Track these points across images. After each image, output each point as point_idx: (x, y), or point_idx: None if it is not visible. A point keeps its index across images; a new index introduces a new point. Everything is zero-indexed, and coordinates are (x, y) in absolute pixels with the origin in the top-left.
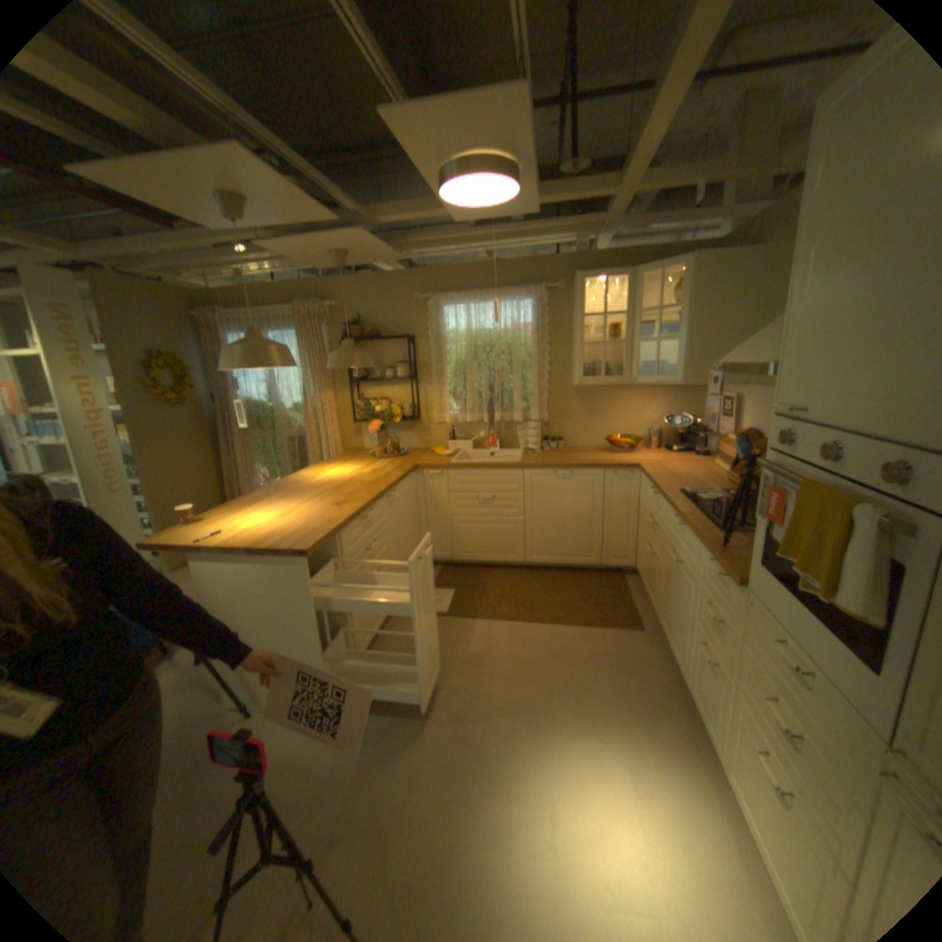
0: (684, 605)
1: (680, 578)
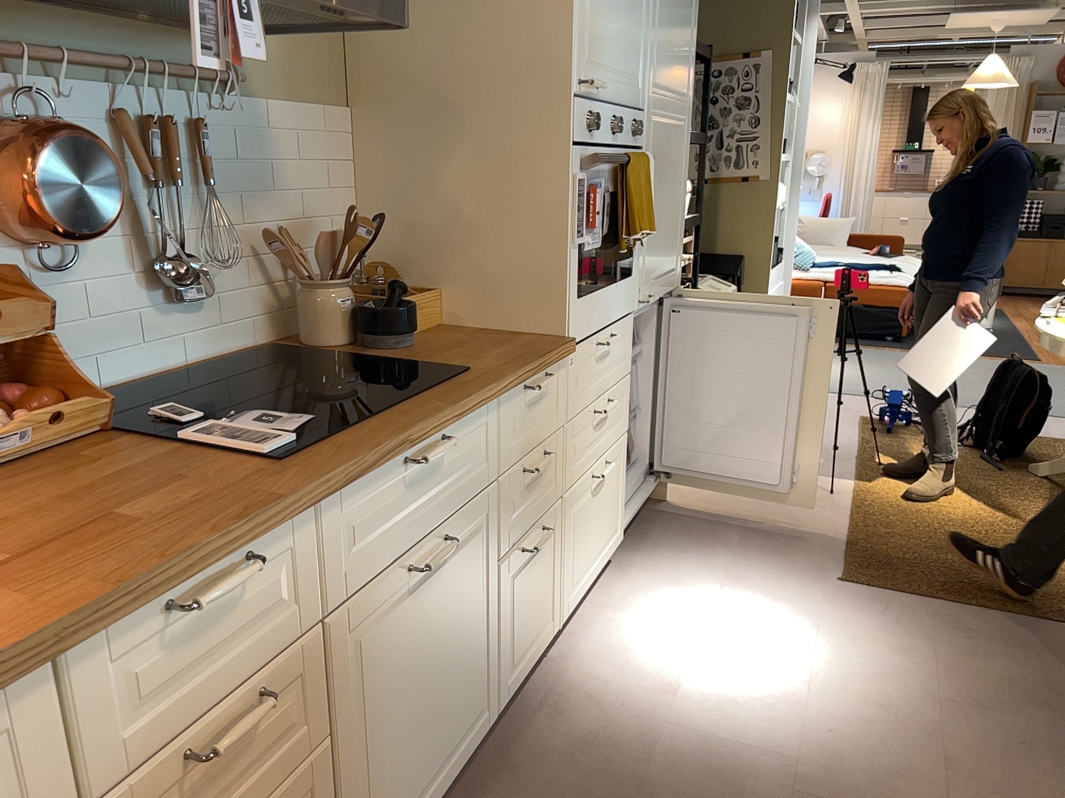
0: (464, 607)
1: (441, 584)
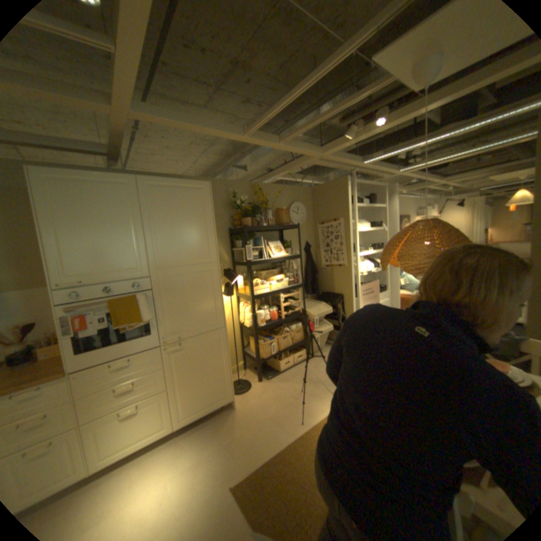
0: None
1: None
